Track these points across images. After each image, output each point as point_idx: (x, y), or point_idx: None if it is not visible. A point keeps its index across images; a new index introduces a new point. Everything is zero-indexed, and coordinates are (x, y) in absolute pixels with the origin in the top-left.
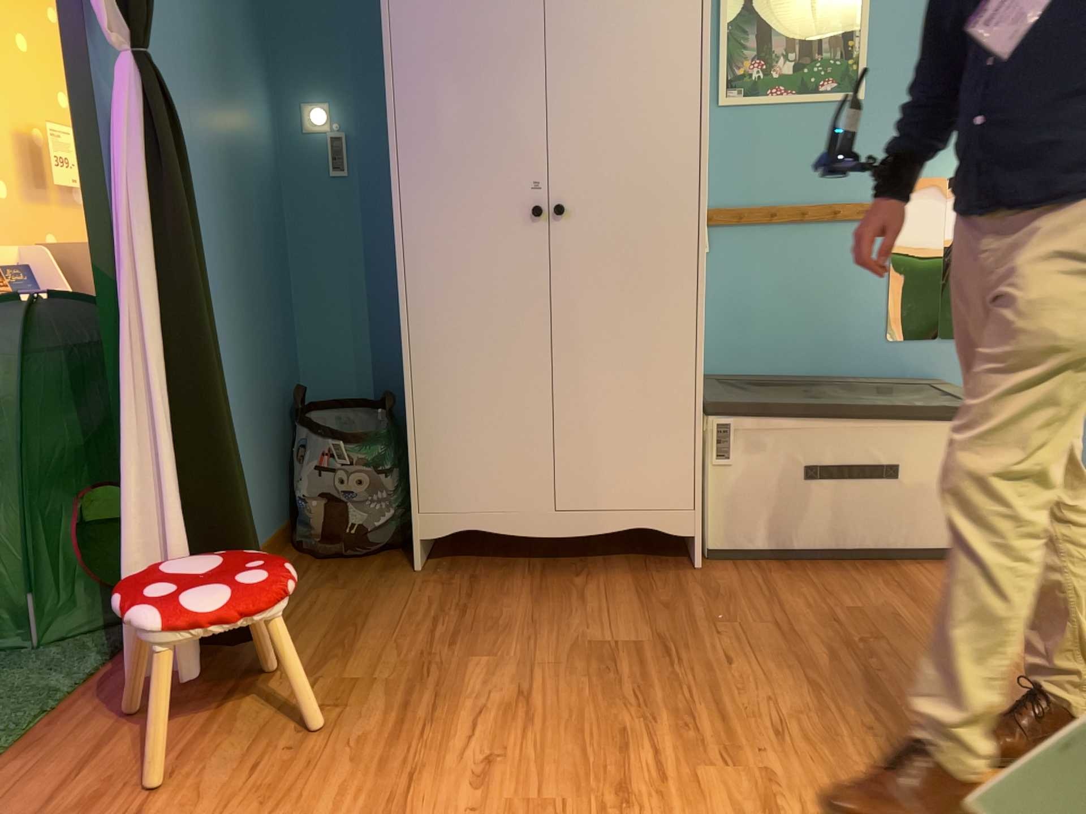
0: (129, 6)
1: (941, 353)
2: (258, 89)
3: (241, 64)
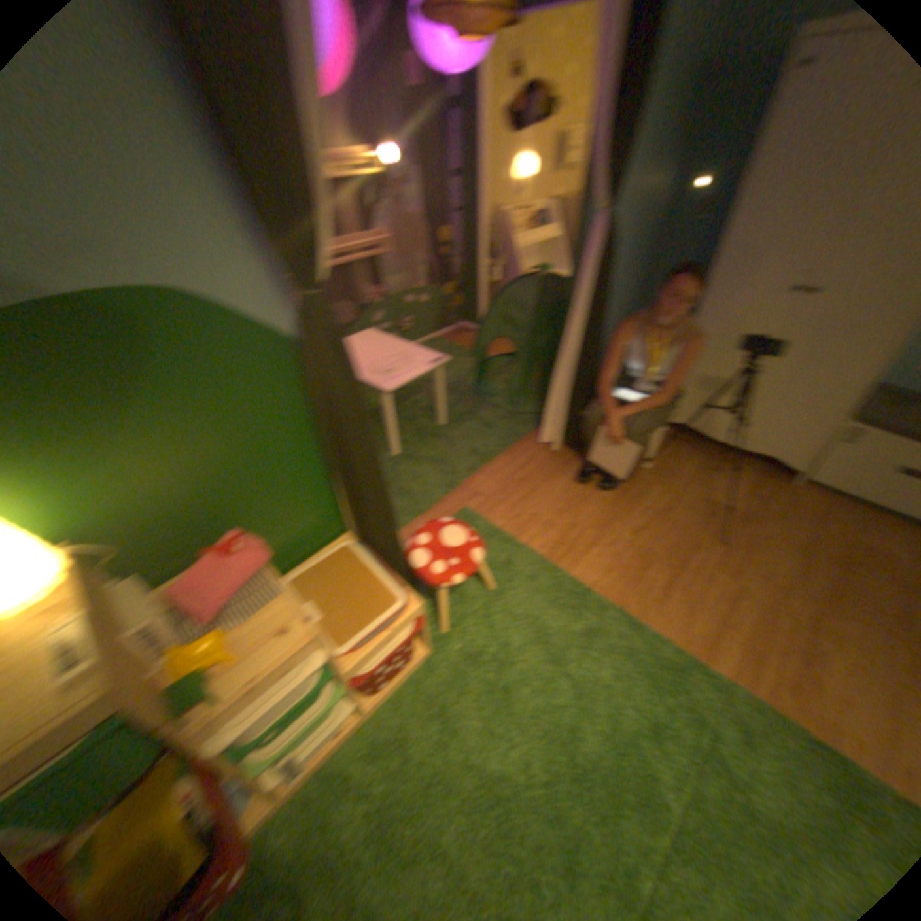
0: (614, 171)
1: None
2: (670, 172)
3: (665, 162)
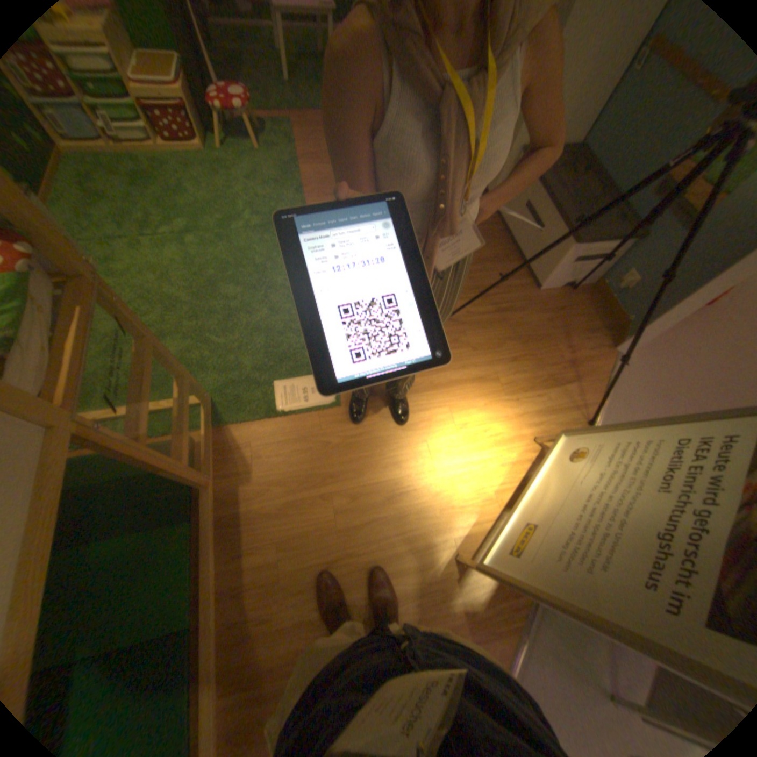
0: None
1: (662, 221)
2: None
3: None
